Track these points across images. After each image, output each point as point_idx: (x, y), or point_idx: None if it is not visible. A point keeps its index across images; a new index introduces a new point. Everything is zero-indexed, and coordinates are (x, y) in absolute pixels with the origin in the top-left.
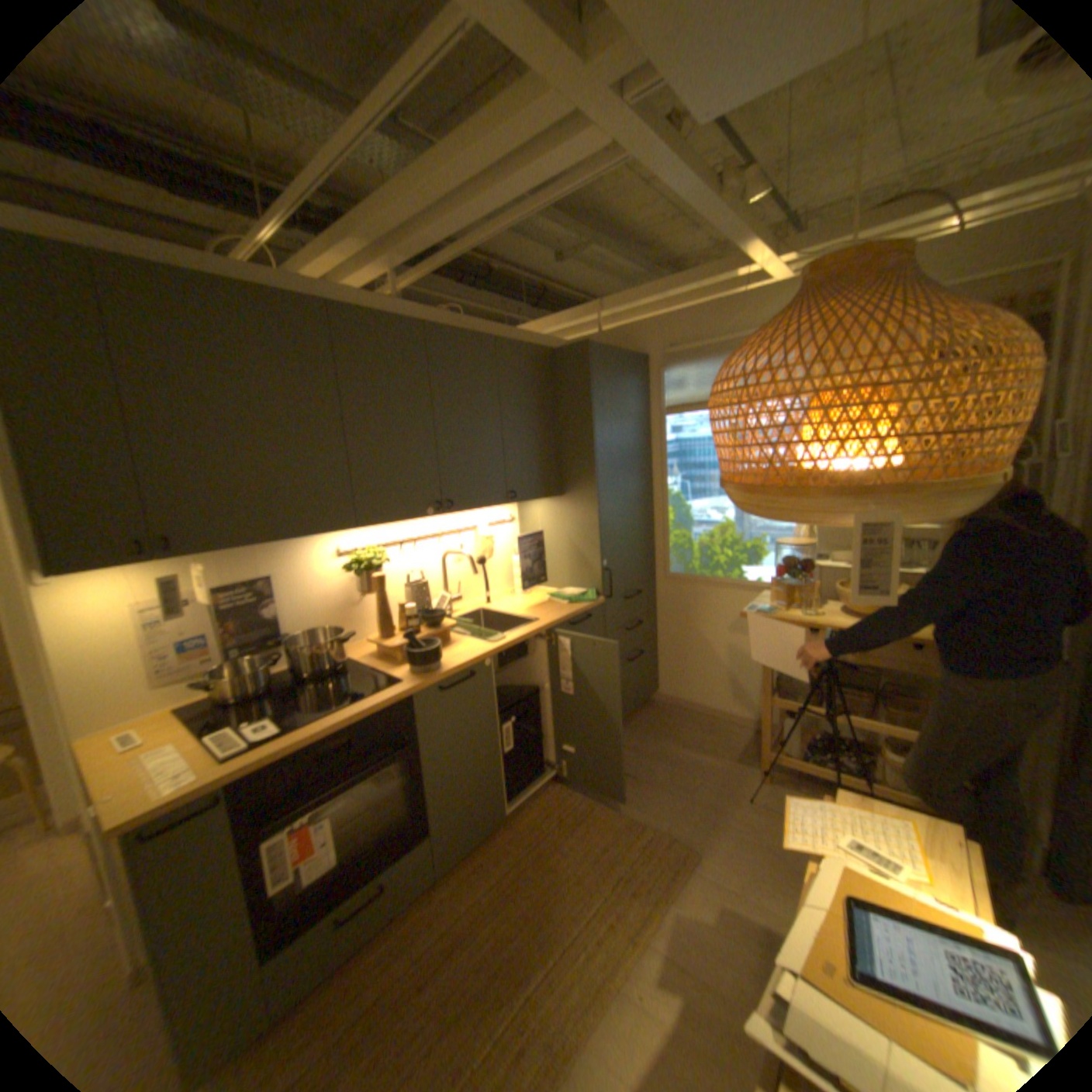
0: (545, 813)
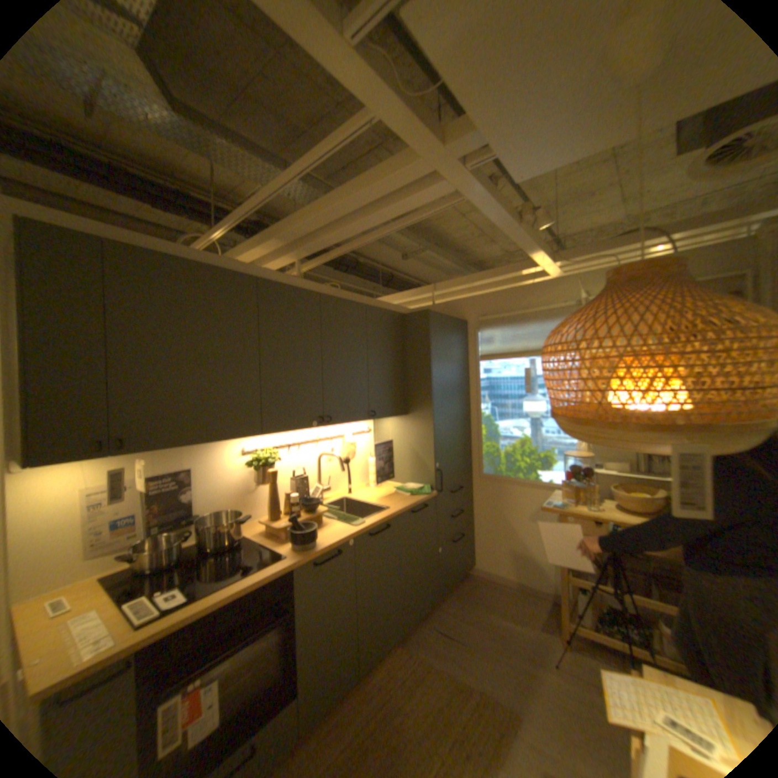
0: (390, 673)
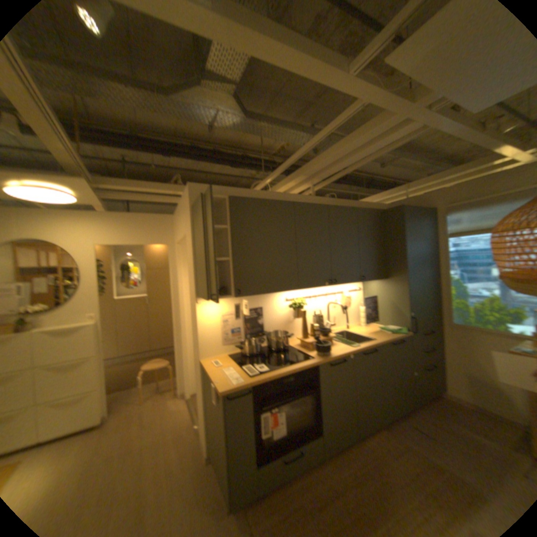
0: (380, 444)
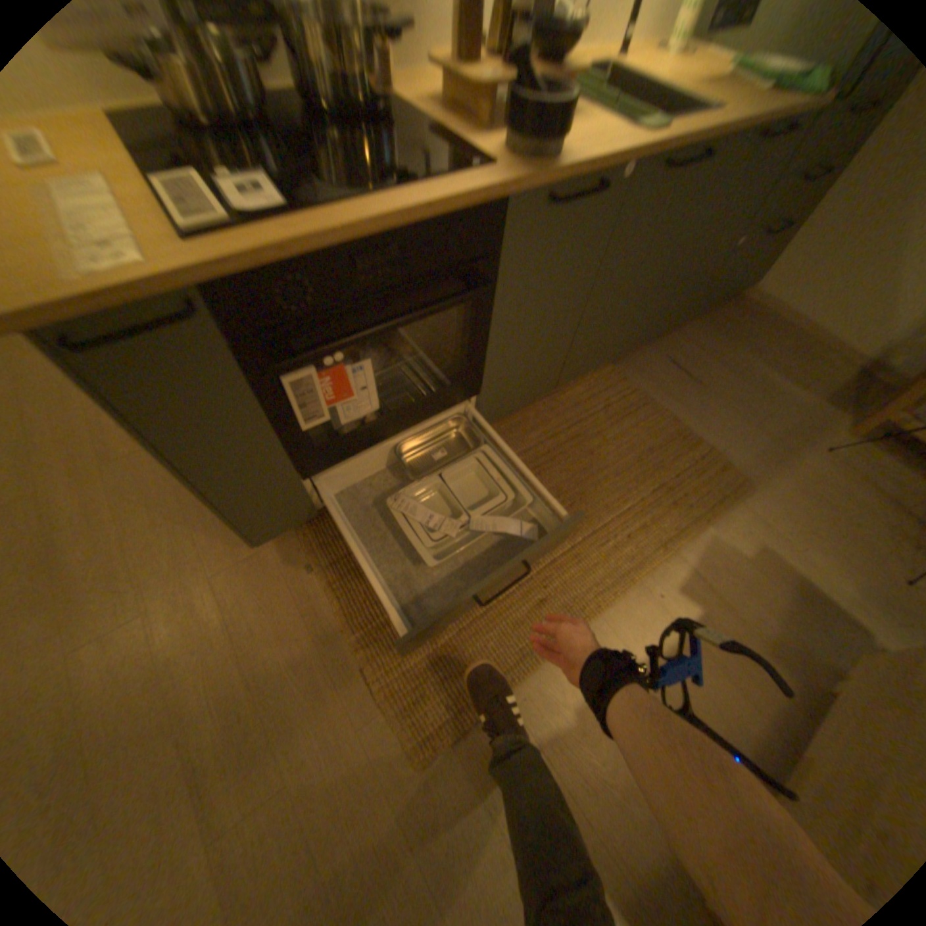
0: (592, 390)
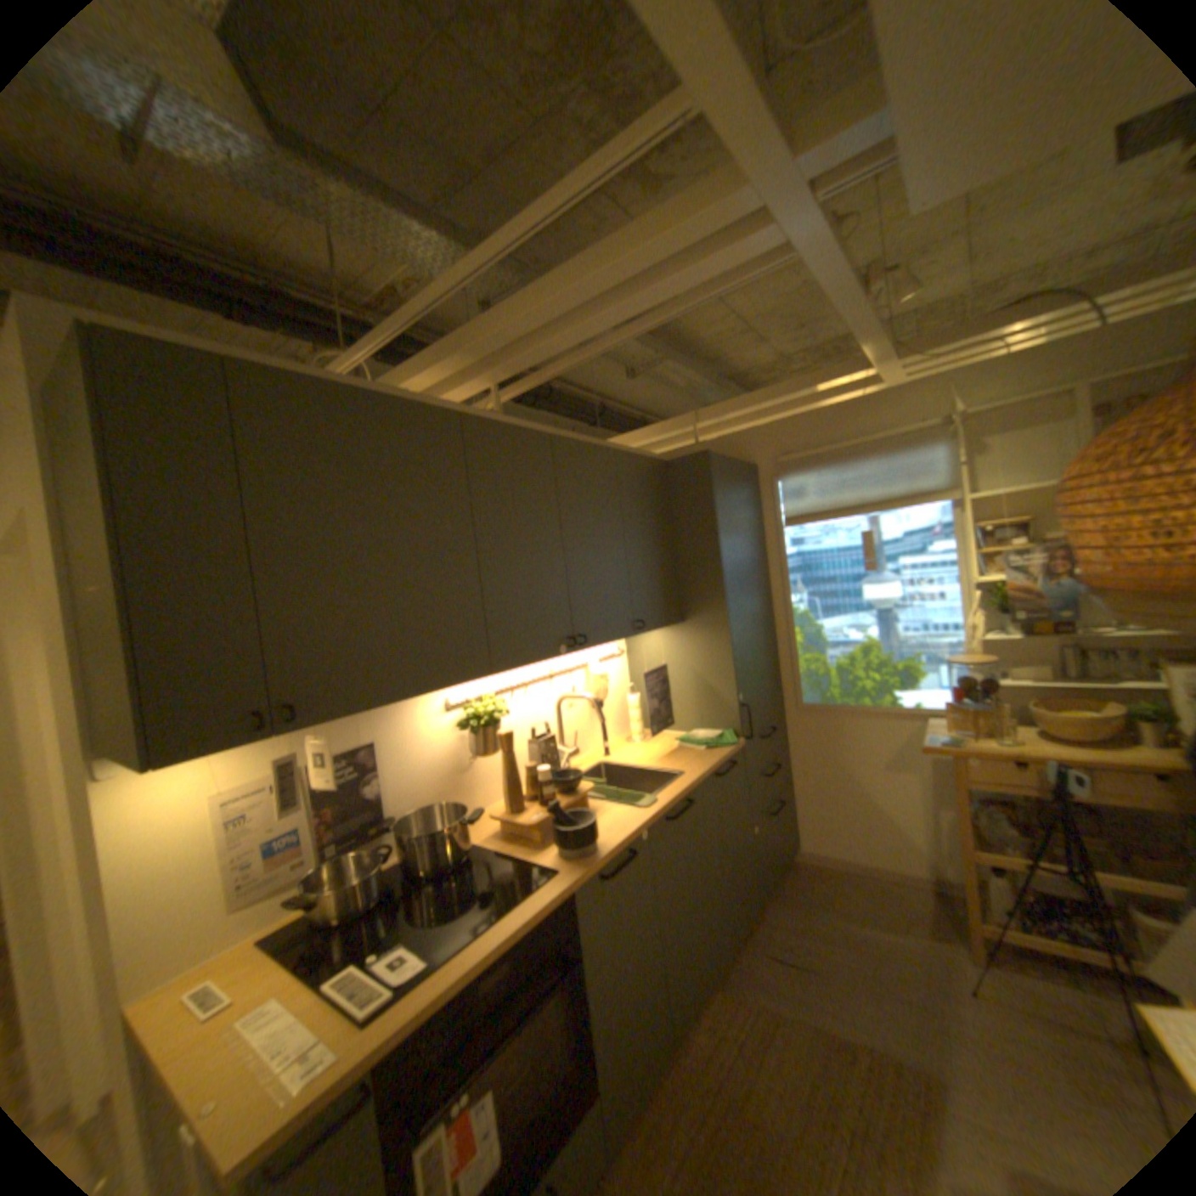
0: (716, 1034)
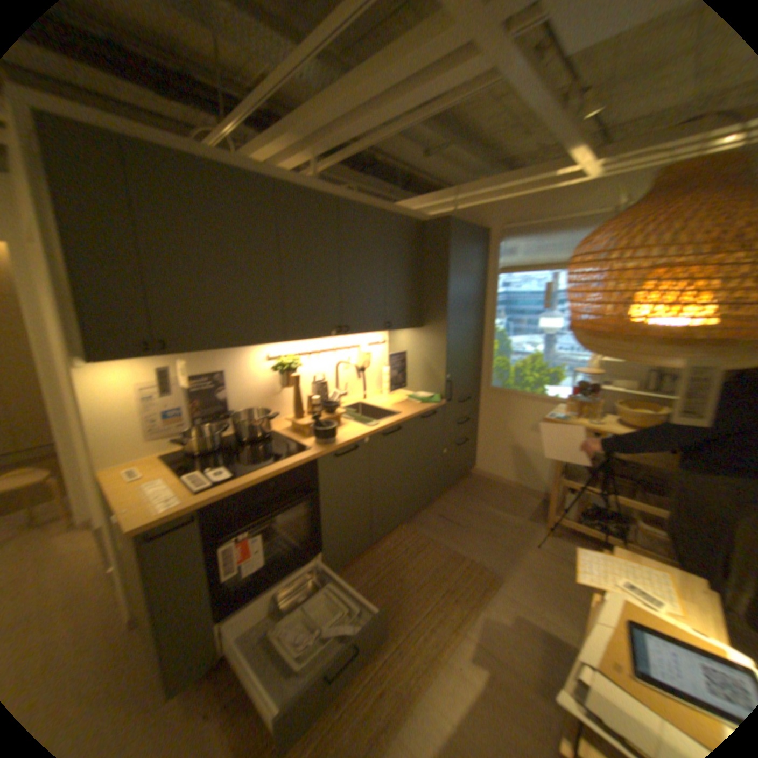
0: (397, 542)
